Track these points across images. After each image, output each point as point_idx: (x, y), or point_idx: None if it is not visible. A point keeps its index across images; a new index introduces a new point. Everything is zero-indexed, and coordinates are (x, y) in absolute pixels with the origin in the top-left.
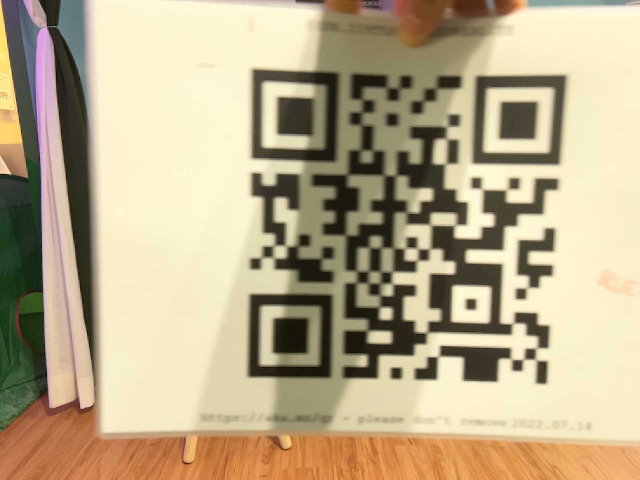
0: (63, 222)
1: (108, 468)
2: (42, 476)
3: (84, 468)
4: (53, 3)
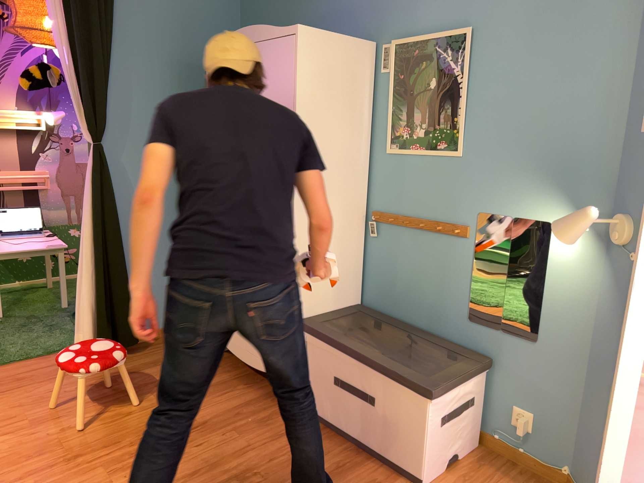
0: (90, 251)
1: (35, 394)
2: (21, 382)
3: (33, 388)
4: (95, 128)
